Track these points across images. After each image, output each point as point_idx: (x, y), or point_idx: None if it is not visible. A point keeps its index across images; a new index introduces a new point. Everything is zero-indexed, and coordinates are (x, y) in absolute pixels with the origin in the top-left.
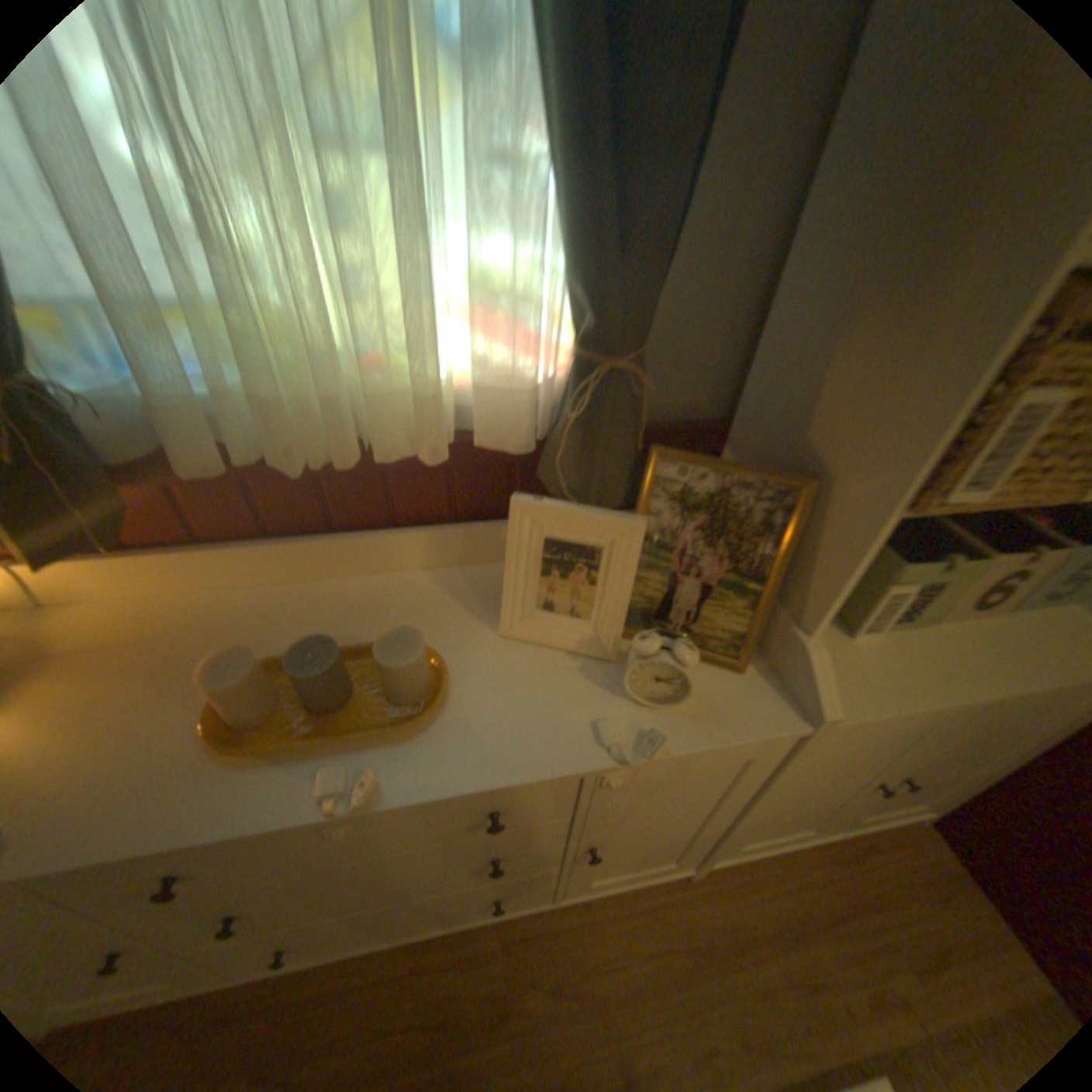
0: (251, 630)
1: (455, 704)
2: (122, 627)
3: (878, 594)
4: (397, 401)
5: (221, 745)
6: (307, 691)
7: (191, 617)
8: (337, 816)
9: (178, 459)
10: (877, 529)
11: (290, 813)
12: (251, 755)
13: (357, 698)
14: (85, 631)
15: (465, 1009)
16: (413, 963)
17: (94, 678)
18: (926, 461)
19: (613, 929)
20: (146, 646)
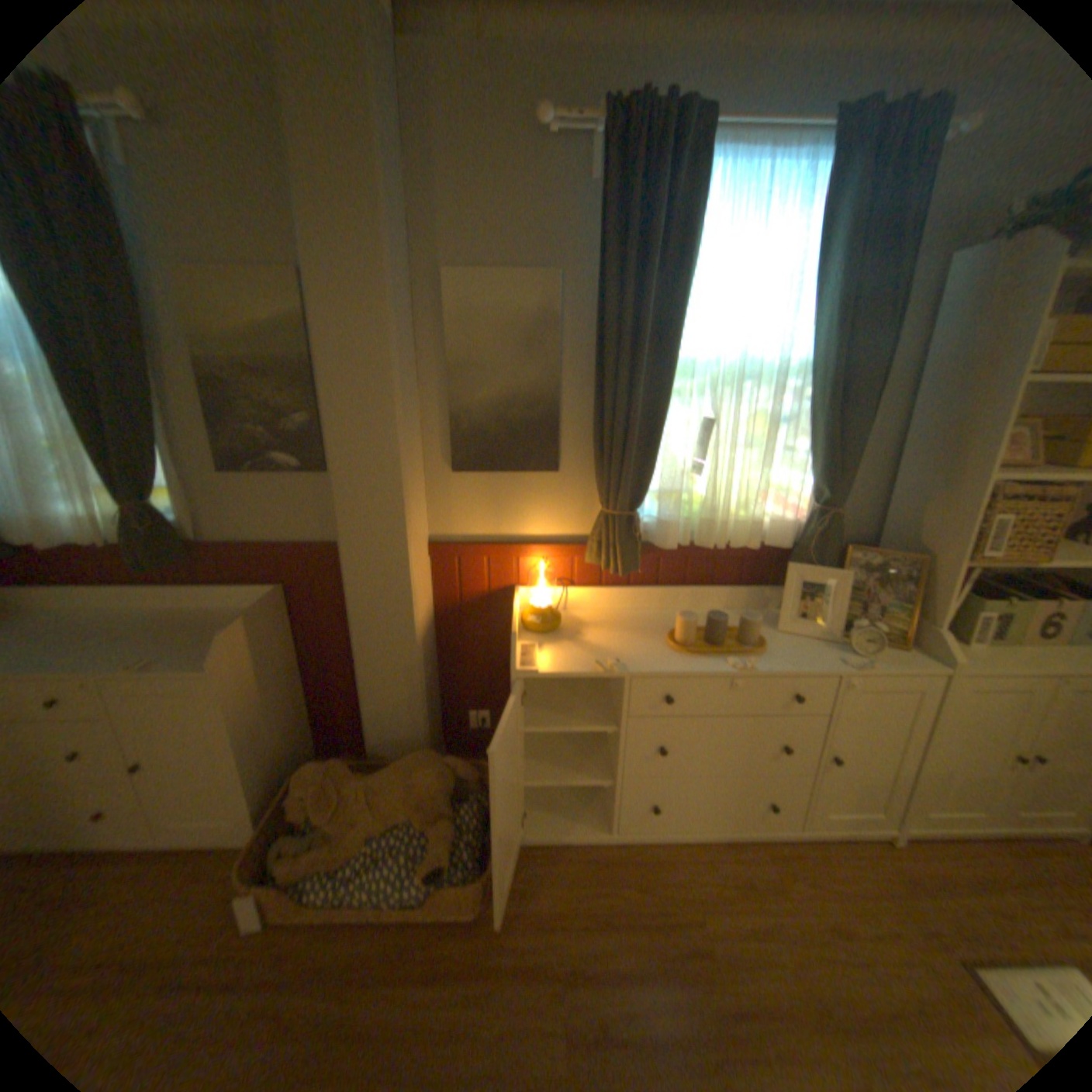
0: (661, 623)
1: (770, 649)
2: (605, 618)
3: (975, 620)
4: (734, 528)
5: (680, 651)
6: (709, 635)
7: (631, 617)
8: (745, 668)
9: (664, 544)
10: (958, 572)
11: (722, 670)
12: (698, 651)
13: (727, 643)
14: (592, 618)
15: (756, 884)
16: (715, 858)
17: (611, 631)
18: (968, 542)
19: (845, 863)
20: (621, 624)
